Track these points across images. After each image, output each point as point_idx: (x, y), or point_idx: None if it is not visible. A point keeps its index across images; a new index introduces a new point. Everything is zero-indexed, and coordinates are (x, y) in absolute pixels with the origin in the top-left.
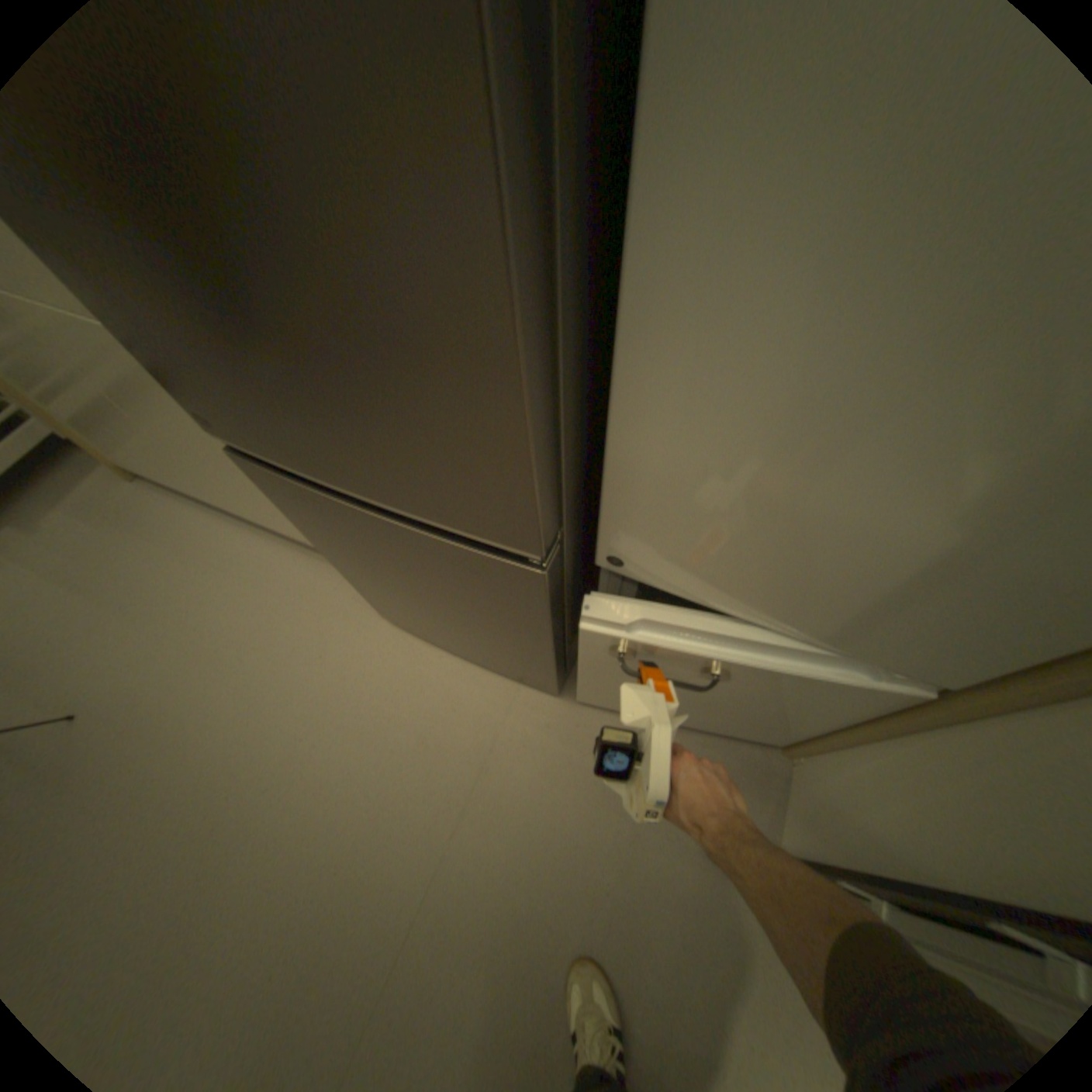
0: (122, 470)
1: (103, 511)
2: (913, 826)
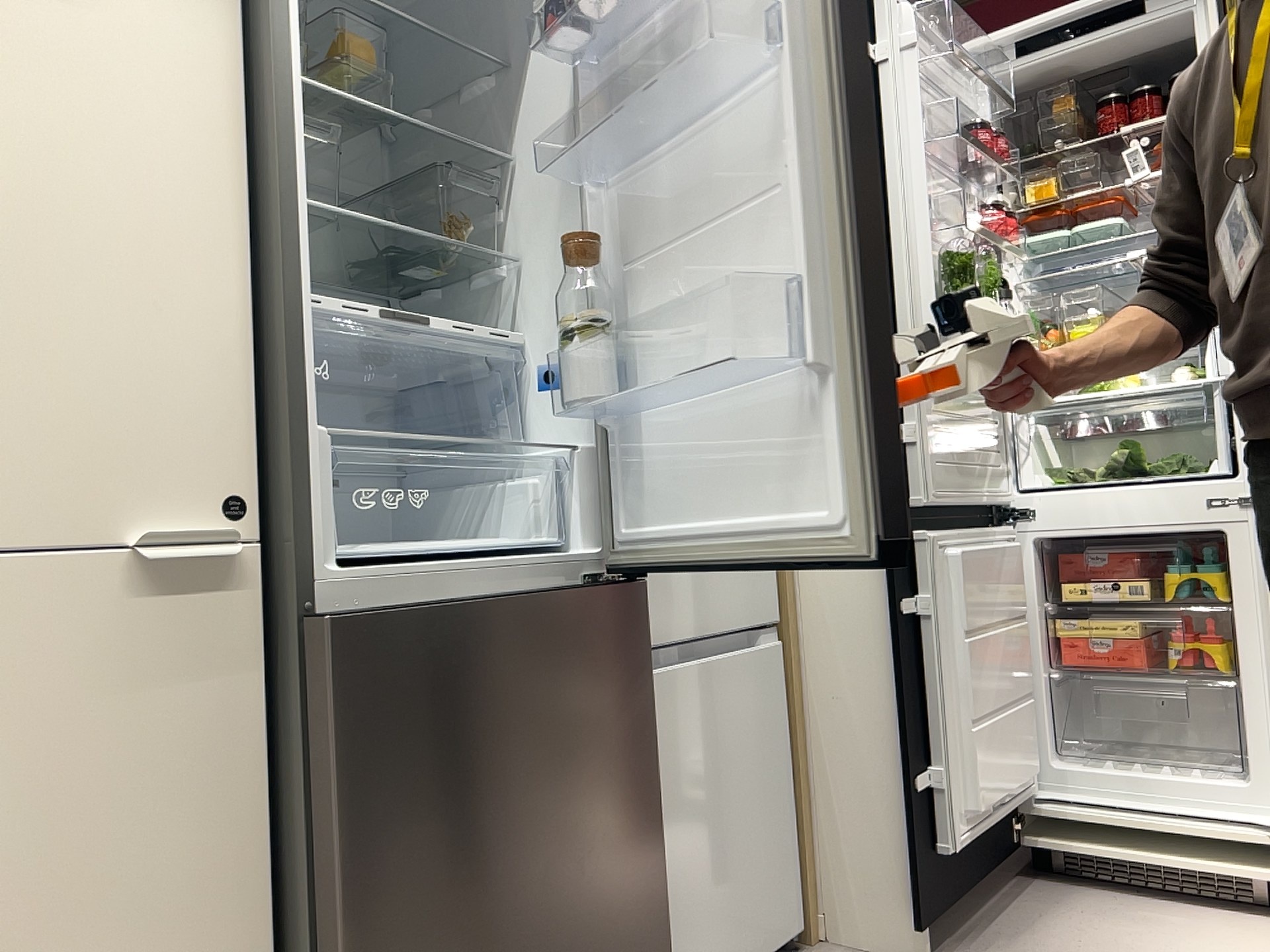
0: None
1: None
2: (870, 705)
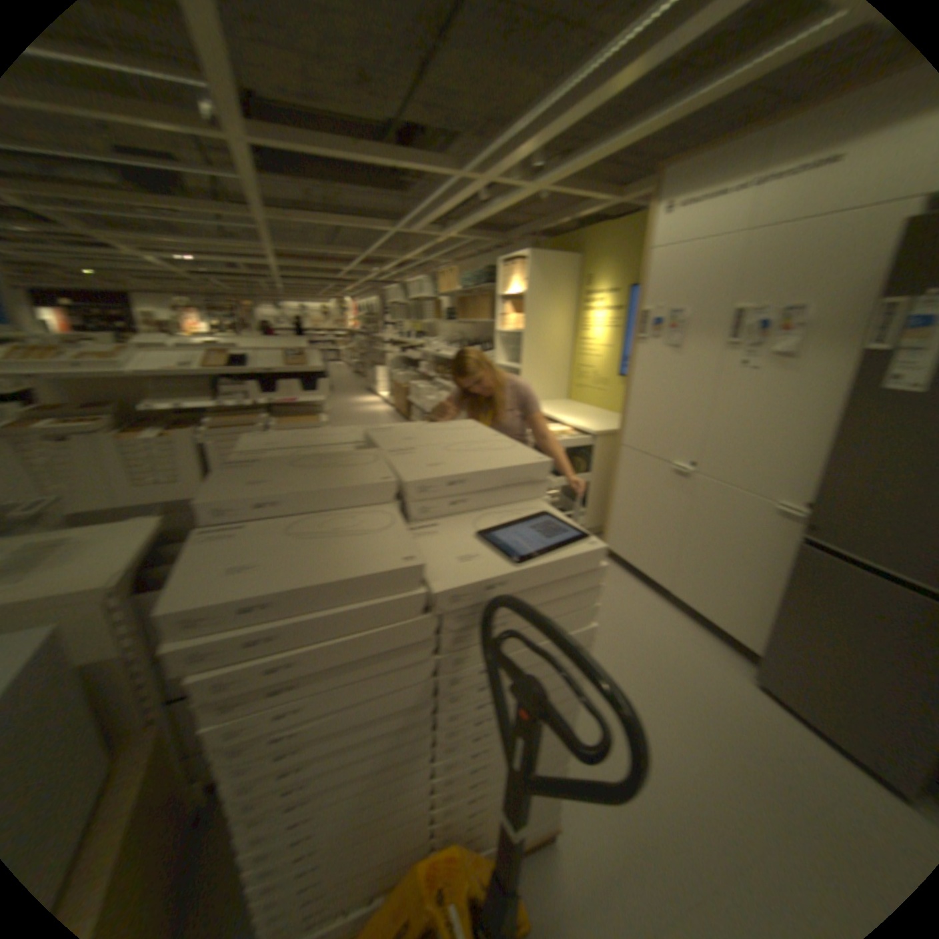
0: None
1: None
2: None
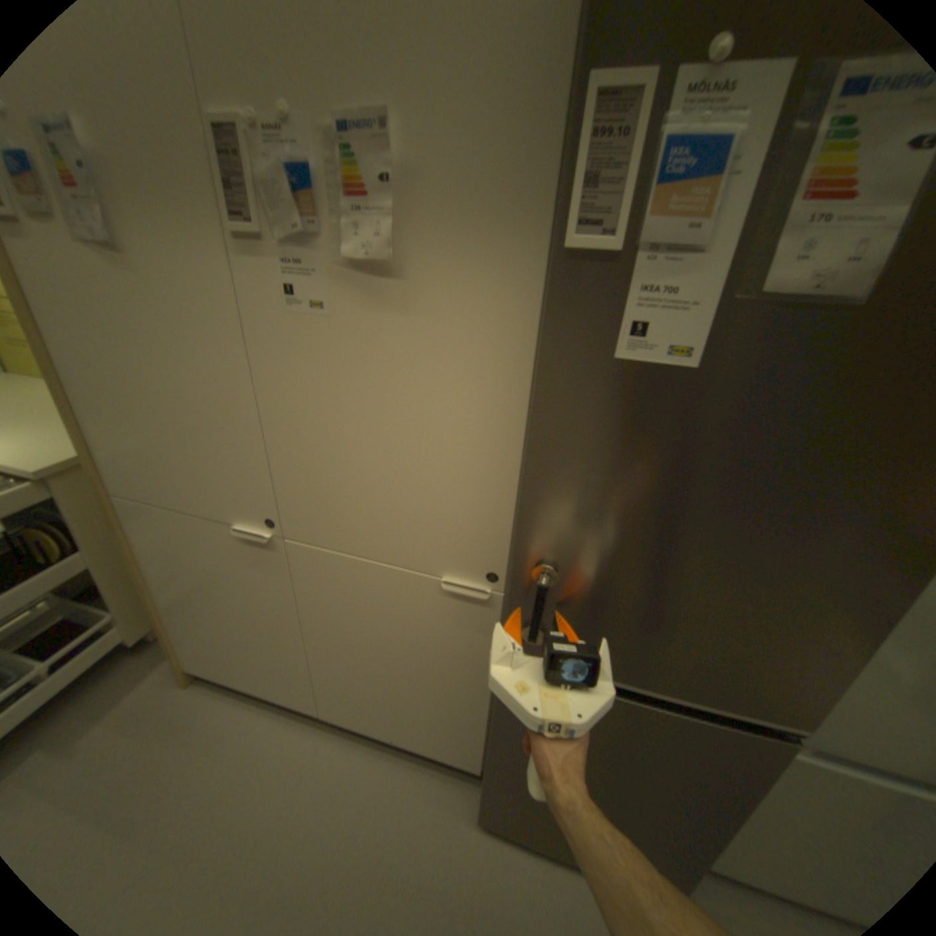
0: (184, 675)
1: (155, 722)
2: None
